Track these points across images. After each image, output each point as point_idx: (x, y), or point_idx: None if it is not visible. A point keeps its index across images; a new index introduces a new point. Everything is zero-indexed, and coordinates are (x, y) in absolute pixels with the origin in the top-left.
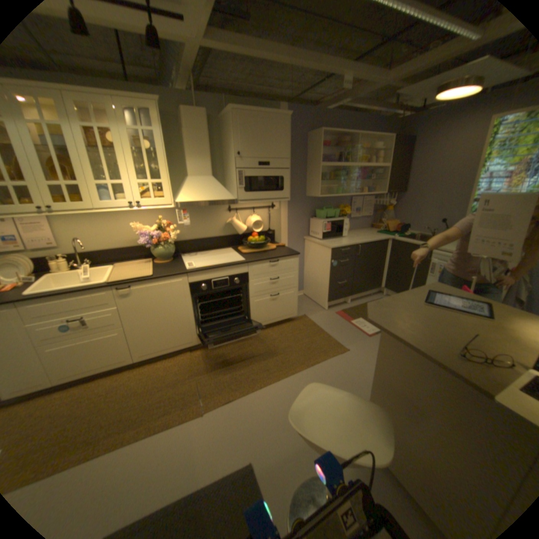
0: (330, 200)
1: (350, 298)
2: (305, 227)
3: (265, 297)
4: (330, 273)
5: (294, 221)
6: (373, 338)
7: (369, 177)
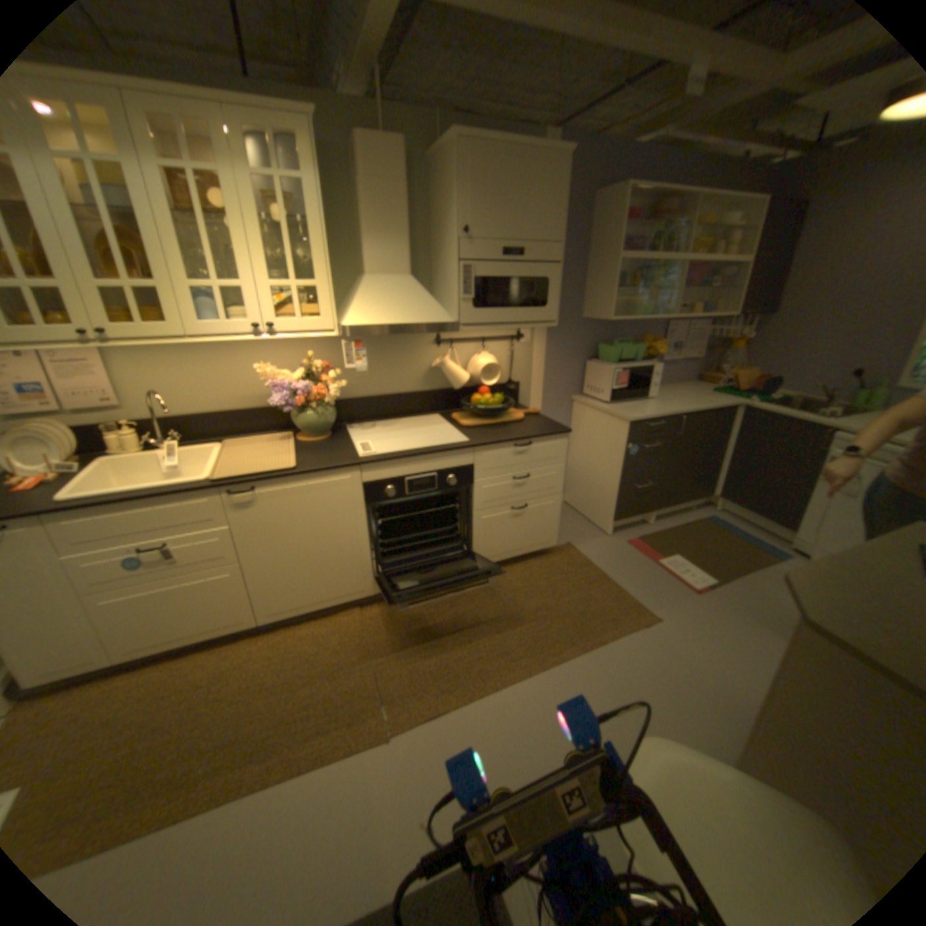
0: (628, 325)
1: (656, 514)
2: (576, 377)
3: (502, 510)
4: (625, 467)
5: (557, 365)
6: (705, 596)
7: (707, 282)
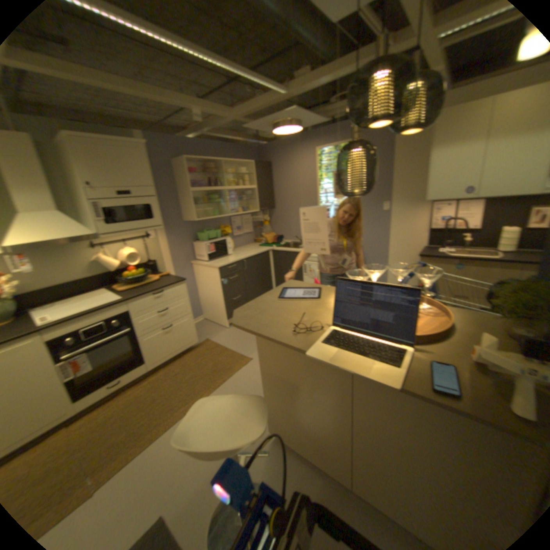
0: (209, 222)
1: None
2: (188, 252)
3: (154, 332)
4: (222, 292)
5: (175, 247)
6: None
7: (240, 198)
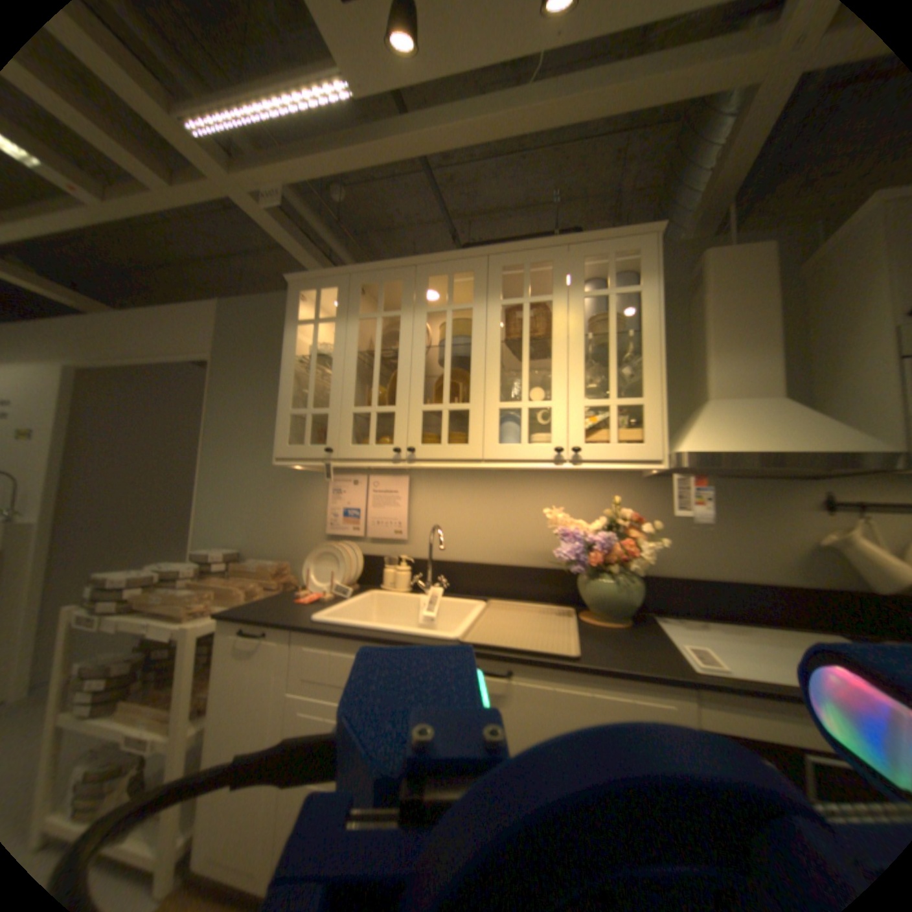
0: None
1: None
2: None
3: None
4: None
5: None
6: None
7: None
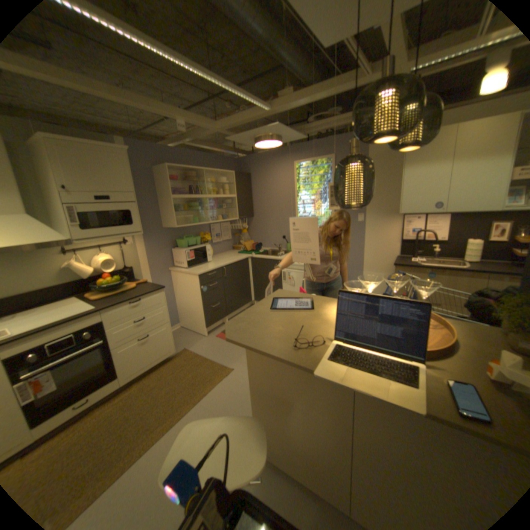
0: (190, 229)
1: (227, 318)
2: (168, 258)
3: (131, 344)
4: (202, 300)
5: (155, 254)
6: None
7: (221, 207)
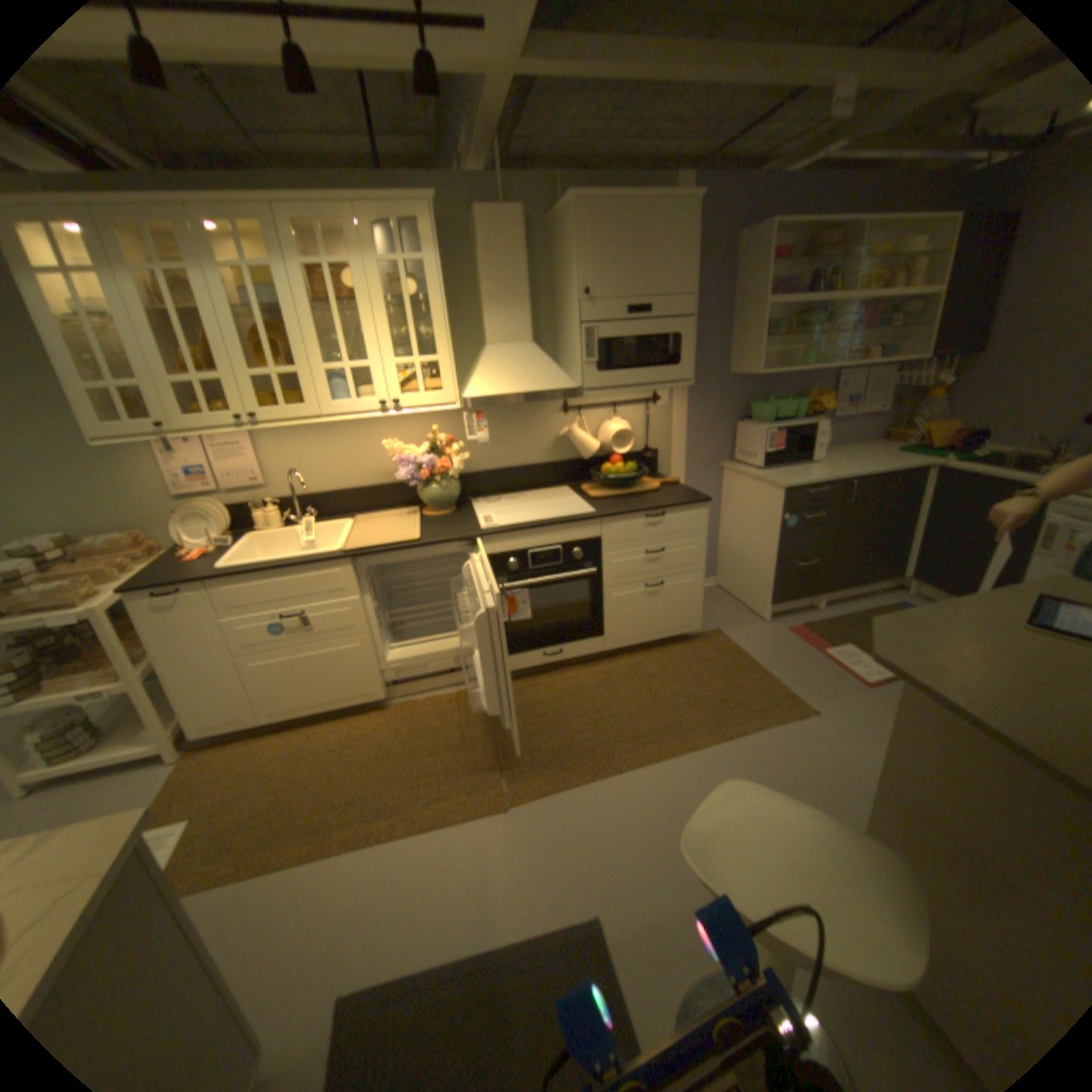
0: (787, 379)
1: (826, 598)
2: (725, 441)
3: (634, 588)
4: (781, 542)
5: (701, 428)
6: (878, 690)
7: (885, 322)
